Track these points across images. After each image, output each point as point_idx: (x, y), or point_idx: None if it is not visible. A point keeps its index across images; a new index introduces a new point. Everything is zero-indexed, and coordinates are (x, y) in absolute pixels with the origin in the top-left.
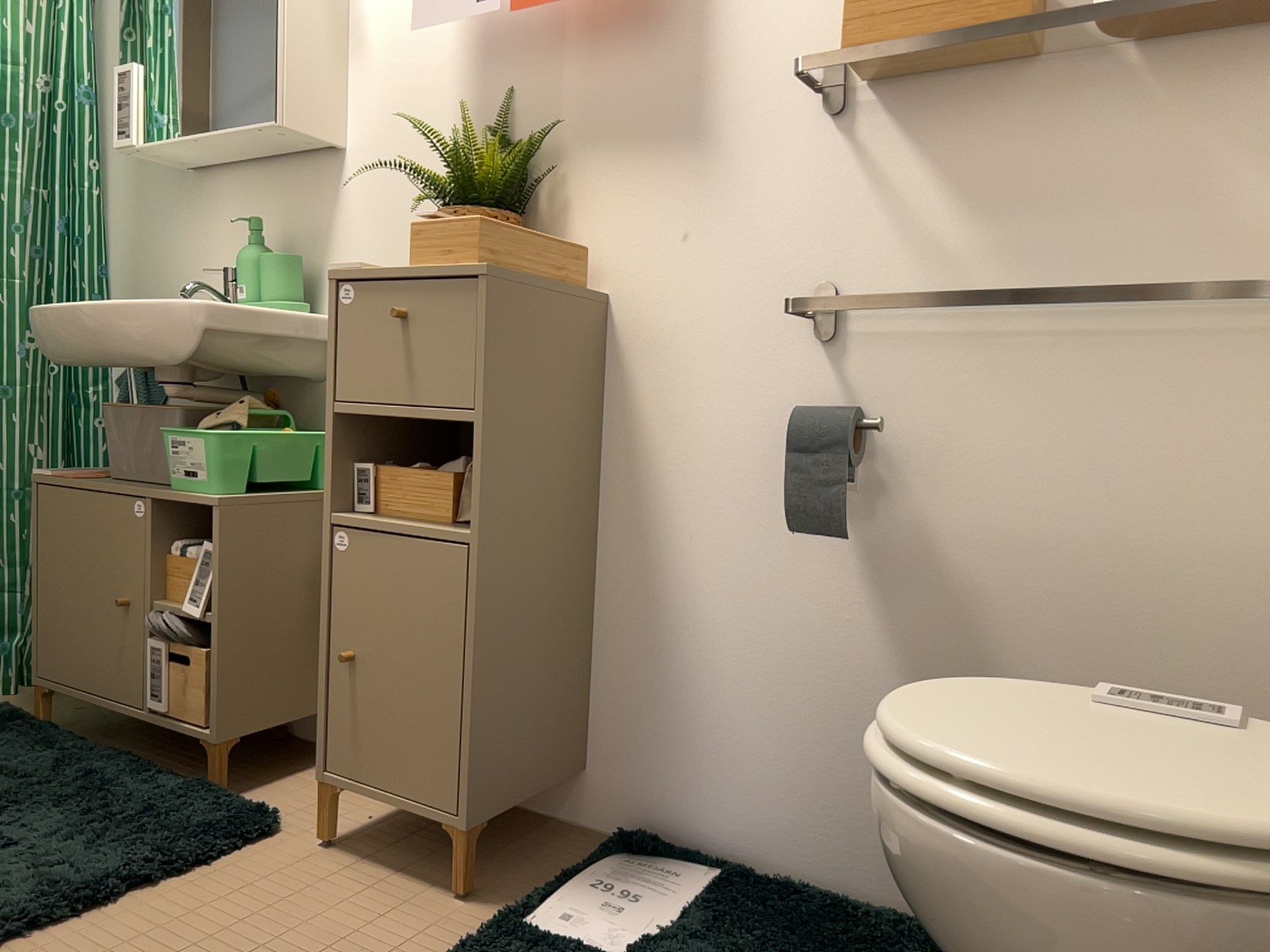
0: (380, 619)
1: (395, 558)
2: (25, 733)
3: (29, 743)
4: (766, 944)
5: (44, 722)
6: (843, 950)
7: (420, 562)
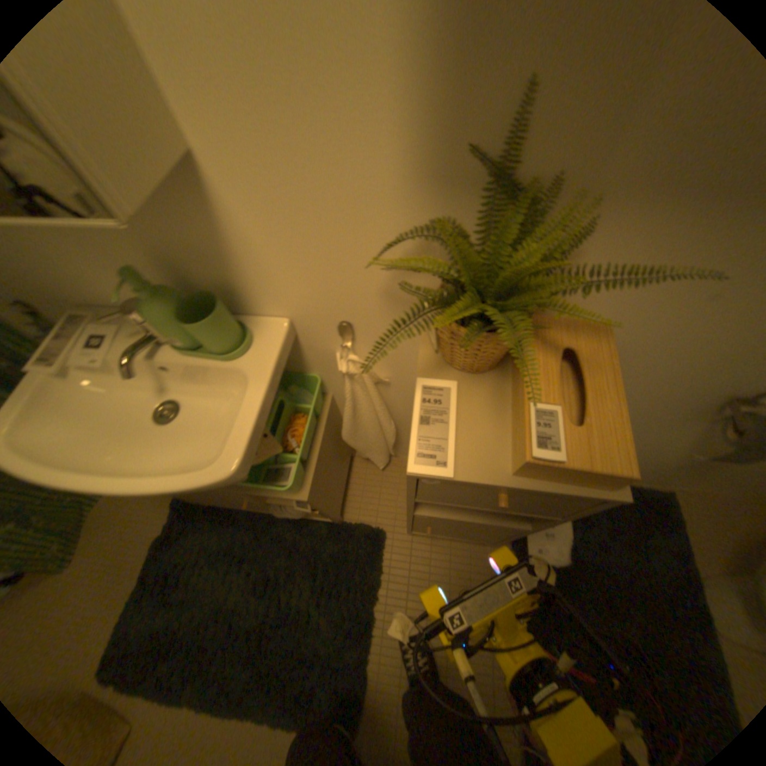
0: (447, 528)
1: (462, 525)
2: (210, 527)
3: (223, 536)
4: (616, 543)
5: (210, 514)
6: (642, 536)
7: (483, 528)
